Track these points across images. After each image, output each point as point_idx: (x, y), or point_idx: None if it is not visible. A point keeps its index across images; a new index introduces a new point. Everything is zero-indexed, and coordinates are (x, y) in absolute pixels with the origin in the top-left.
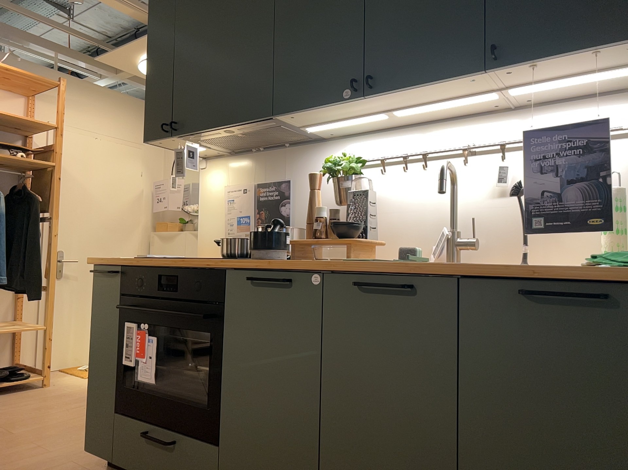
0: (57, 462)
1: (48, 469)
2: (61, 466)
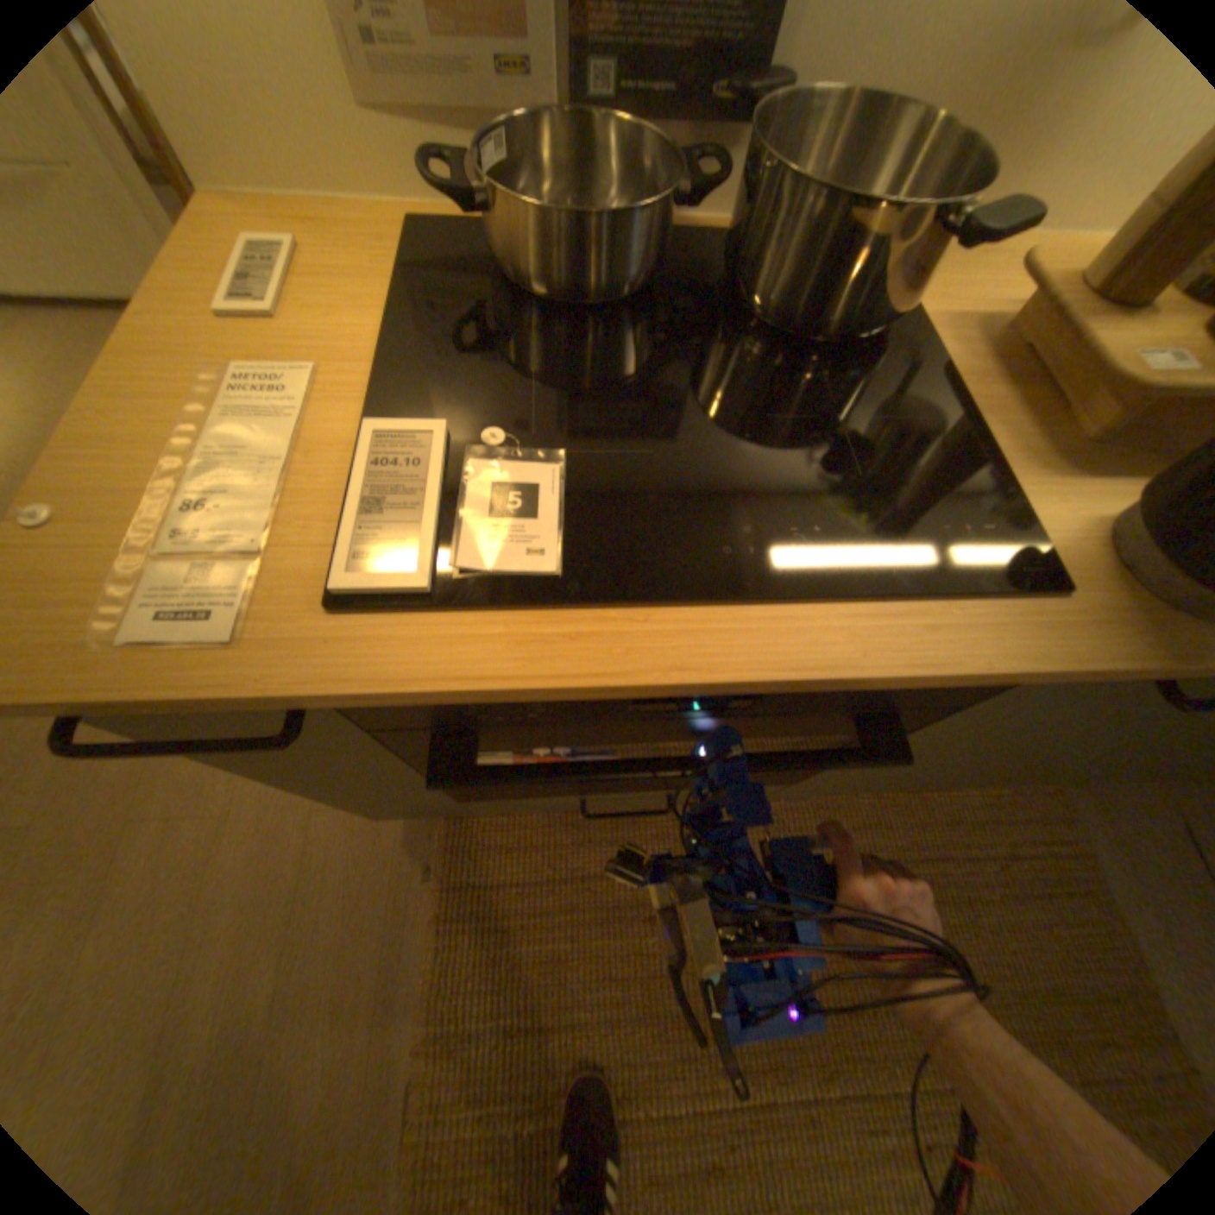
0: (288, 833)
1: (301, 862)
2: (311, 837)
